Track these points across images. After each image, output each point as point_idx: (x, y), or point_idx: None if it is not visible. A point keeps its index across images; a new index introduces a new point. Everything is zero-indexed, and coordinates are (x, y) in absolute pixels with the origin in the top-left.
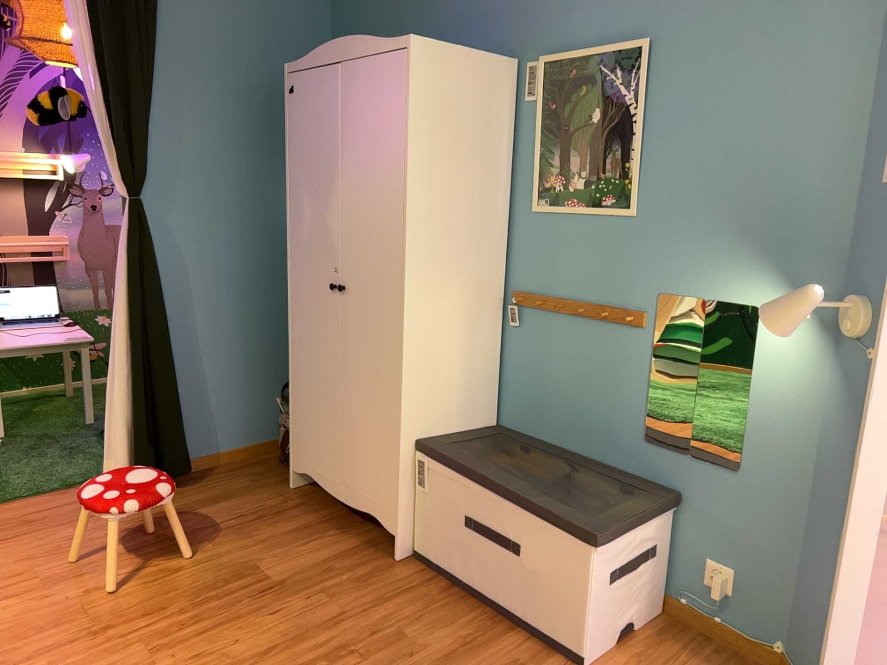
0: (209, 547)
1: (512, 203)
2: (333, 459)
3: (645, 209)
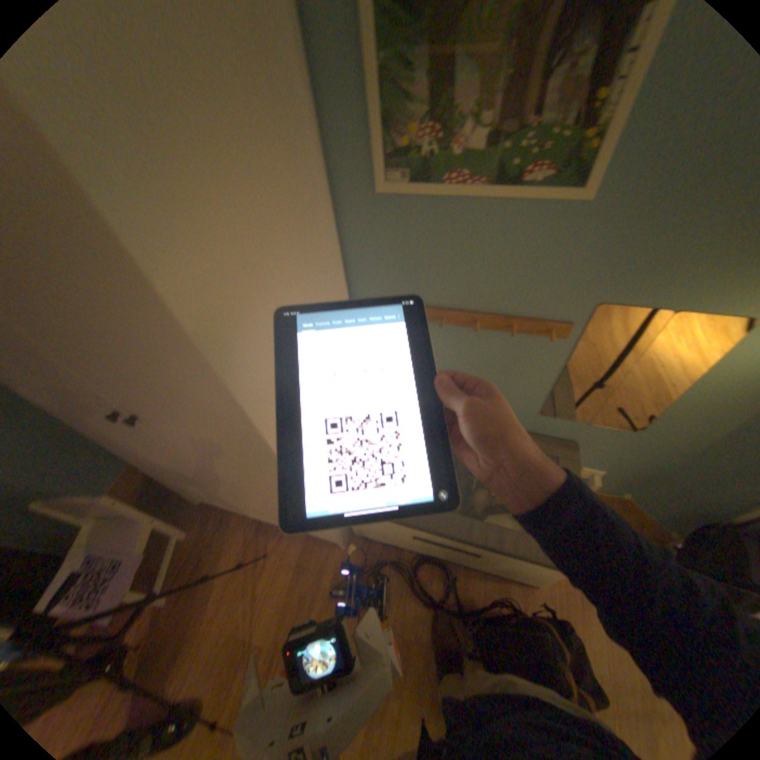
0: (182, 642)
1: (334, 178)
2: (239, 505)
3: (619, 186)
